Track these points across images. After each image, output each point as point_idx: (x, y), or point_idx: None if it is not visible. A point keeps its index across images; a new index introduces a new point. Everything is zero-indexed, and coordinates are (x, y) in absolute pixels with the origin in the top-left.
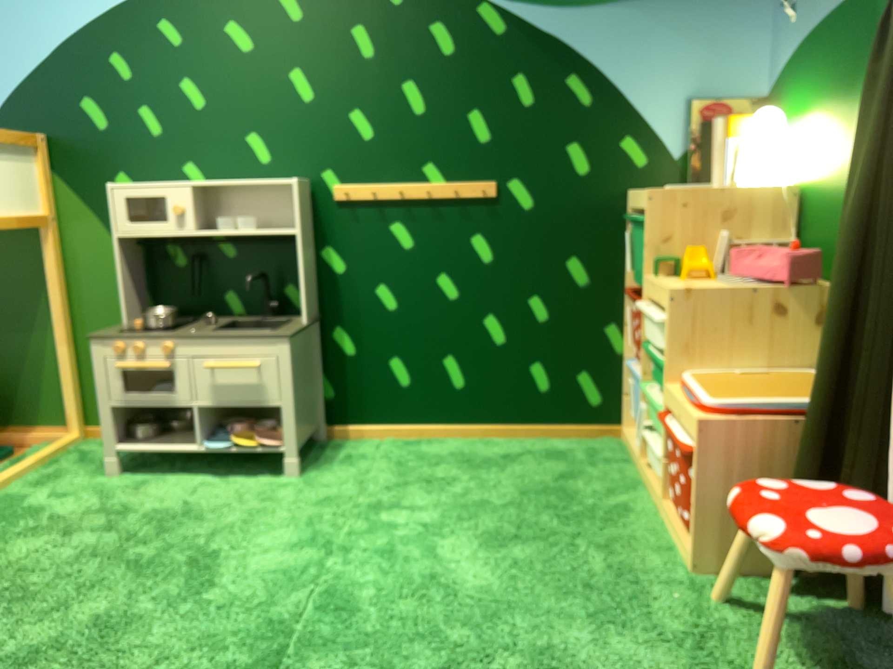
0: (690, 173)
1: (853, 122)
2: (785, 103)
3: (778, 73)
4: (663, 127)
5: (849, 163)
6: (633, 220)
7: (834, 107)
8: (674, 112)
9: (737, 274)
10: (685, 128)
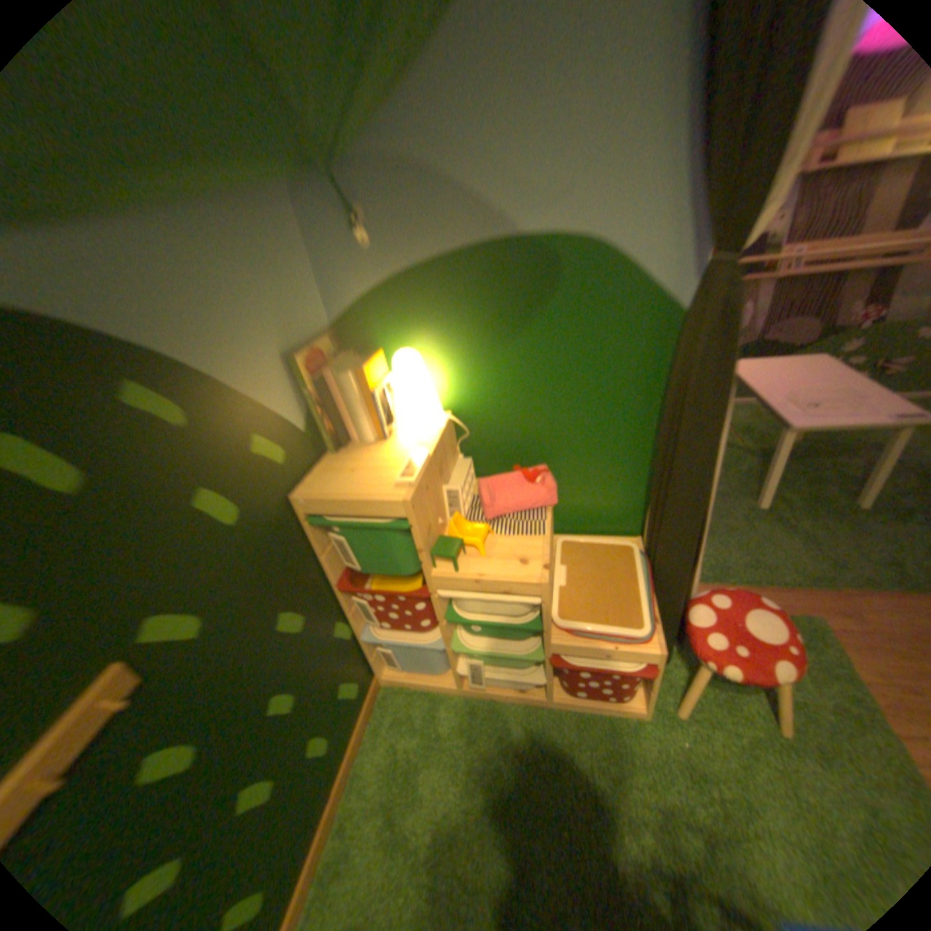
0: (331, 437)
1: (528, 360)
2: (382, 336)
3: (350, 303)
4: (282, 402)
5: (530, 392)
6: (348, 528)
7: (490, 345)
8: (282, 378)
9: (493, 515)
10: (297, 392)
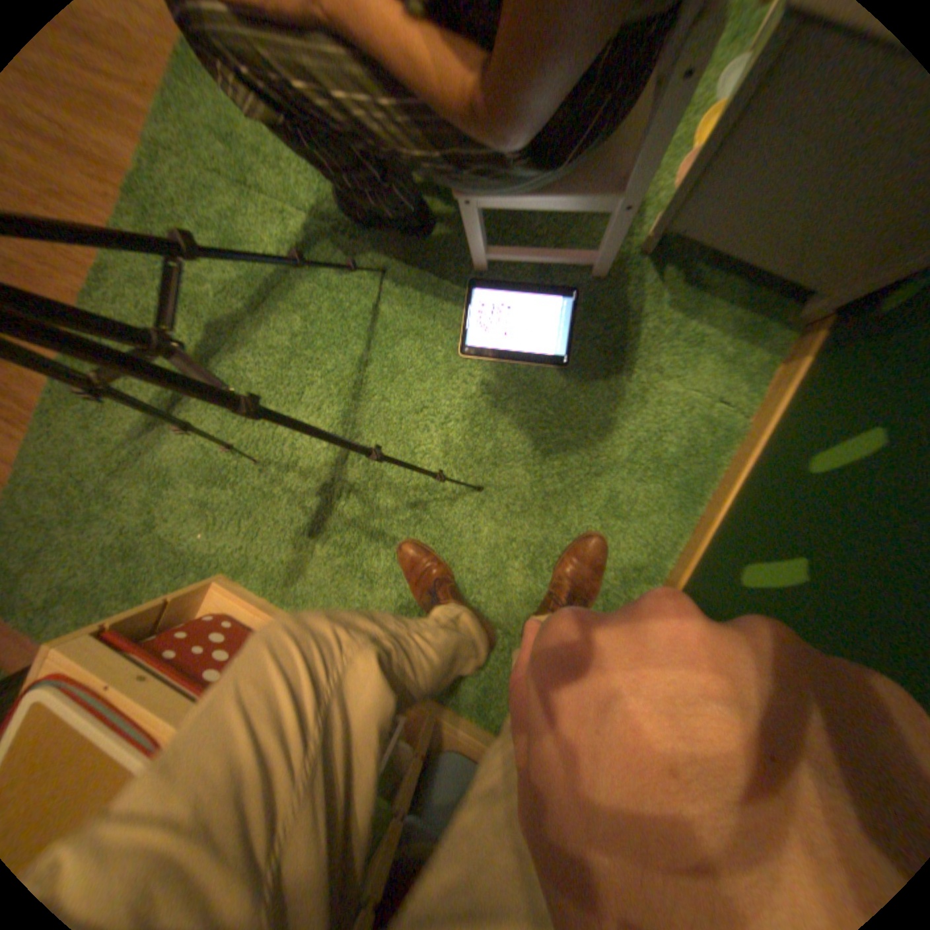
0: None
1: None
2: None
3: None
4: None
5: None
6: None
7: None
8: None
9: None
10: None
